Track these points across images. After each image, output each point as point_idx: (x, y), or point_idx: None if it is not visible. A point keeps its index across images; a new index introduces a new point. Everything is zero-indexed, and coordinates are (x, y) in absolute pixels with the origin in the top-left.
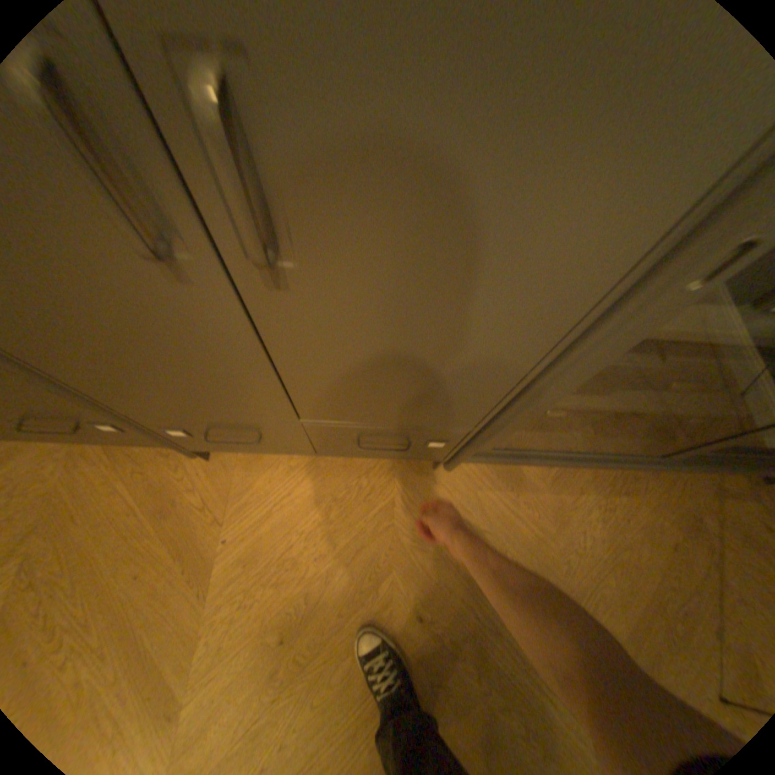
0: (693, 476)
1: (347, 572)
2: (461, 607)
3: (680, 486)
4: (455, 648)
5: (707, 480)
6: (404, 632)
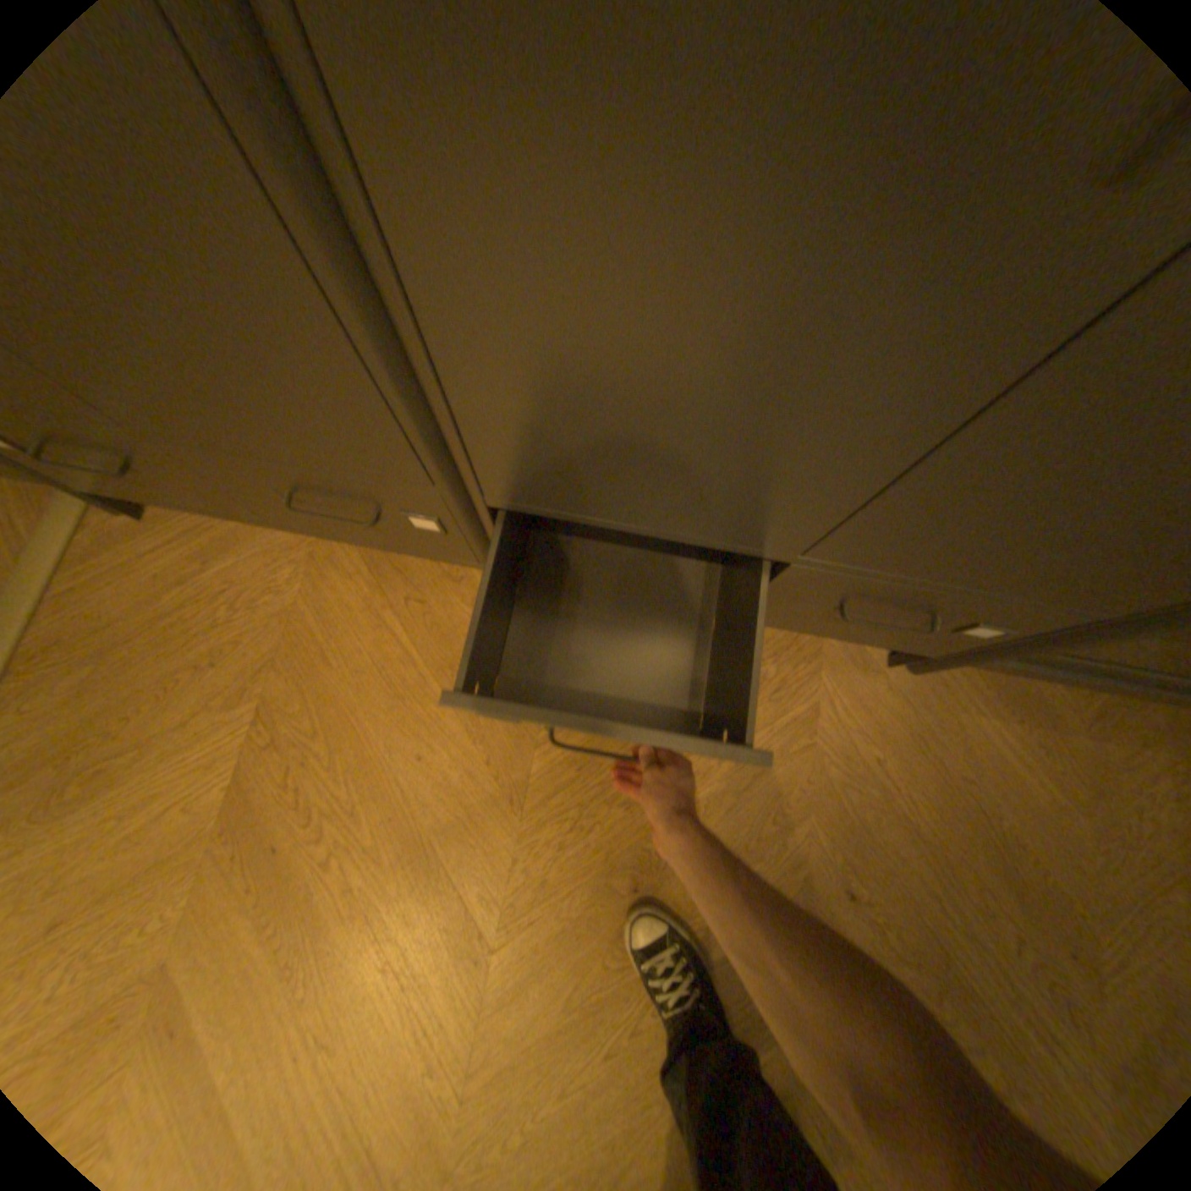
0: None
1: (739, 806)
2: (920, 890)
3: None
4: (906, 949)
5: None
6: (825, 910)
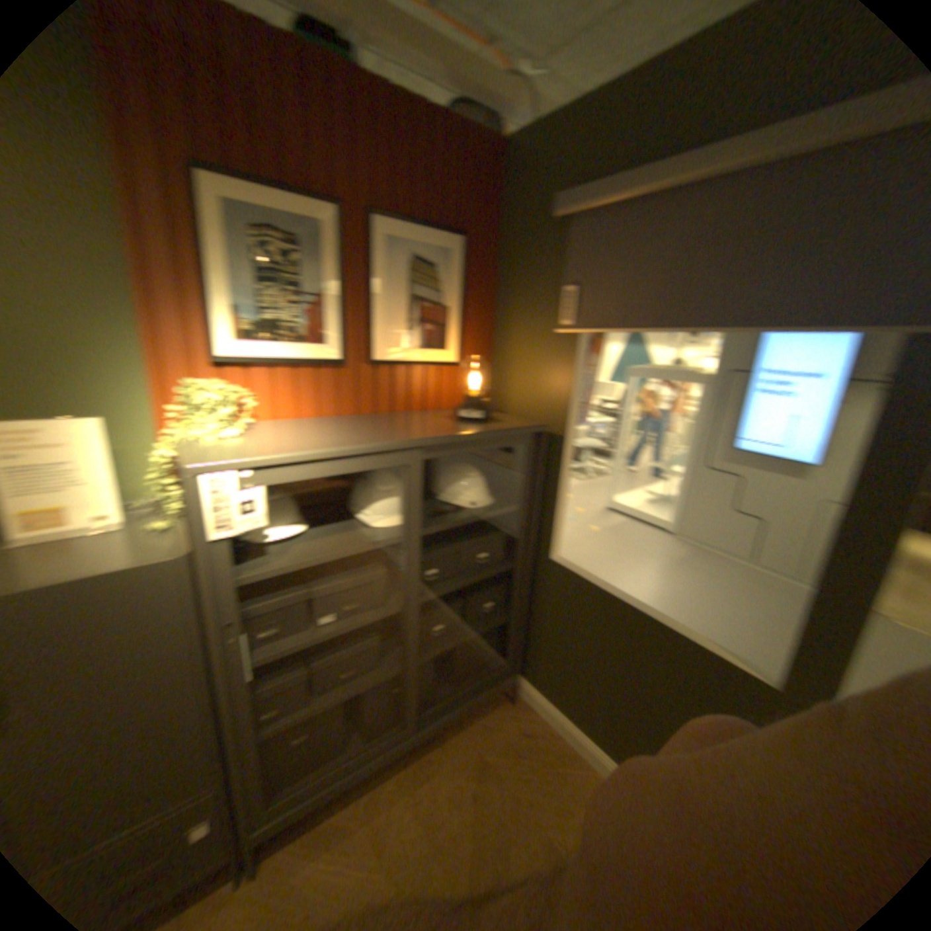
0: (467, 730)
1: None
2: None
3: (462, 744)
4: None
5: (477, 727)
6: None
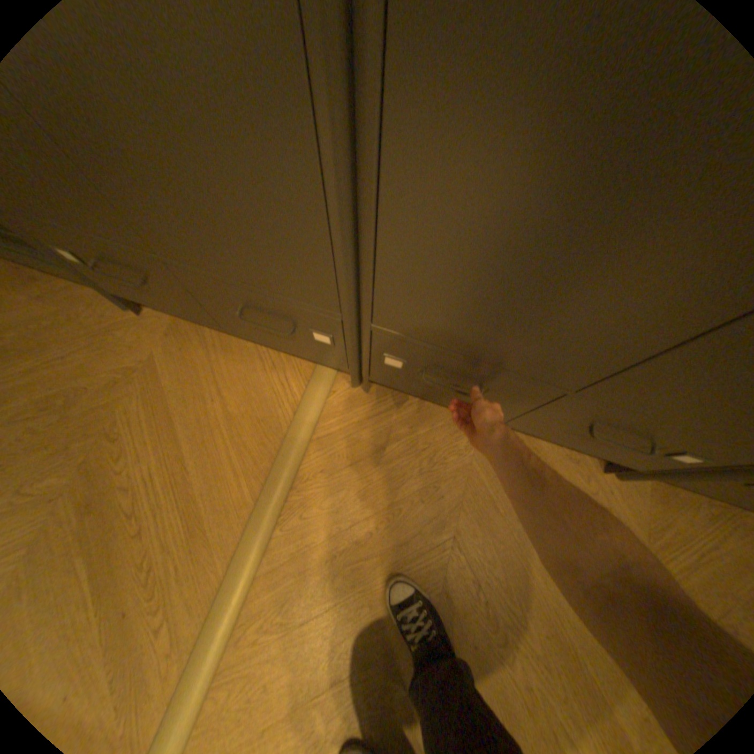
0: None
1: None
2: None
3: None
4: None
5: None
6: None
